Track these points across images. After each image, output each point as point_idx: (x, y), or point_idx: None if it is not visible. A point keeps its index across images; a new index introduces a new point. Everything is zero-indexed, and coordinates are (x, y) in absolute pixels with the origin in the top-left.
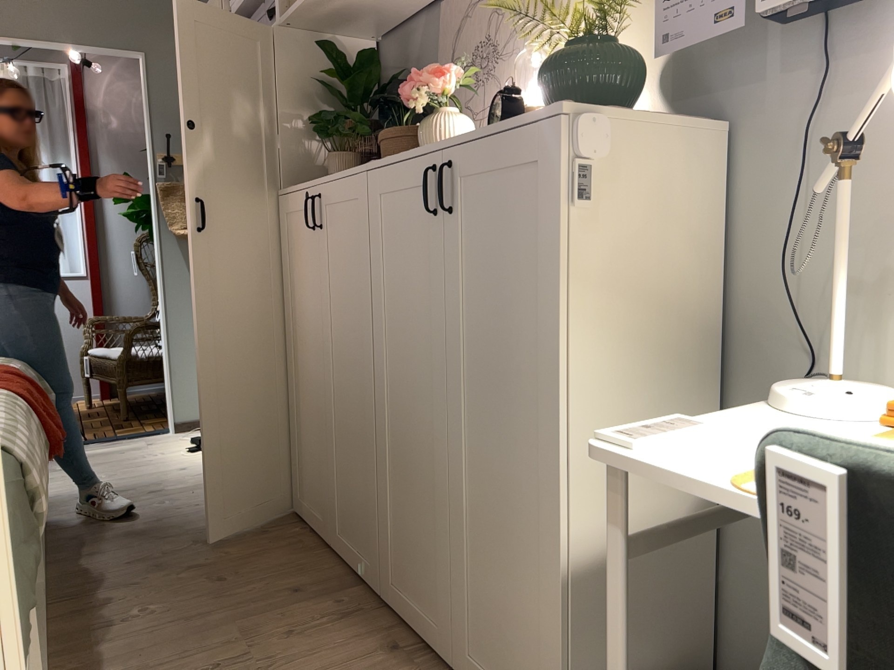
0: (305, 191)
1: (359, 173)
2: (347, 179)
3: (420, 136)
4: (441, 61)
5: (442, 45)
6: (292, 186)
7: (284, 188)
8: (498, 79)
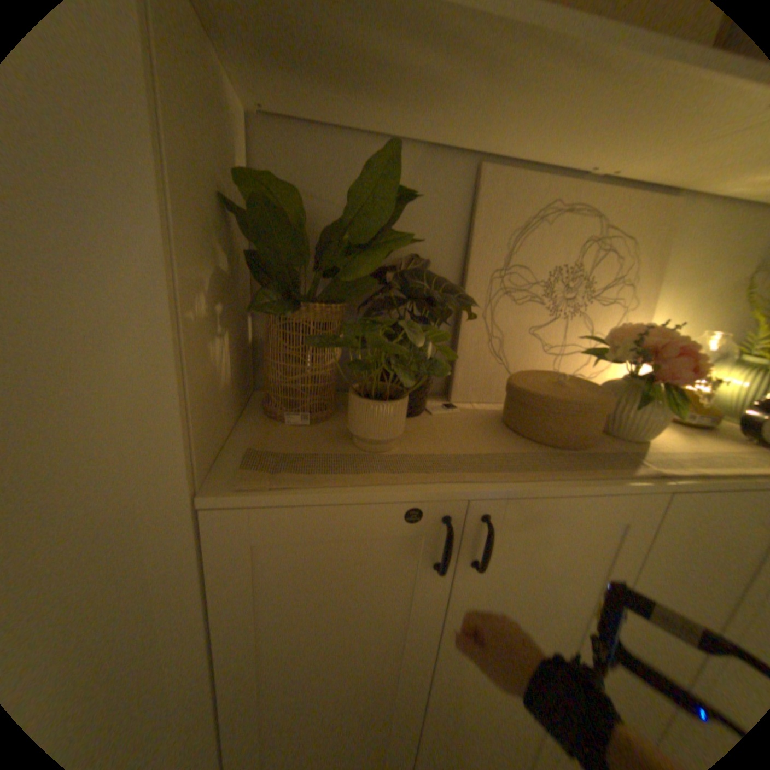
0: (412, 505)
1: (650, 493)
2: (613, 498)
3: (631, 410)
4: (475, 251)
5: (480, 229)
6: (275, 480)
7: (246, 488)
8: (589, 319)
